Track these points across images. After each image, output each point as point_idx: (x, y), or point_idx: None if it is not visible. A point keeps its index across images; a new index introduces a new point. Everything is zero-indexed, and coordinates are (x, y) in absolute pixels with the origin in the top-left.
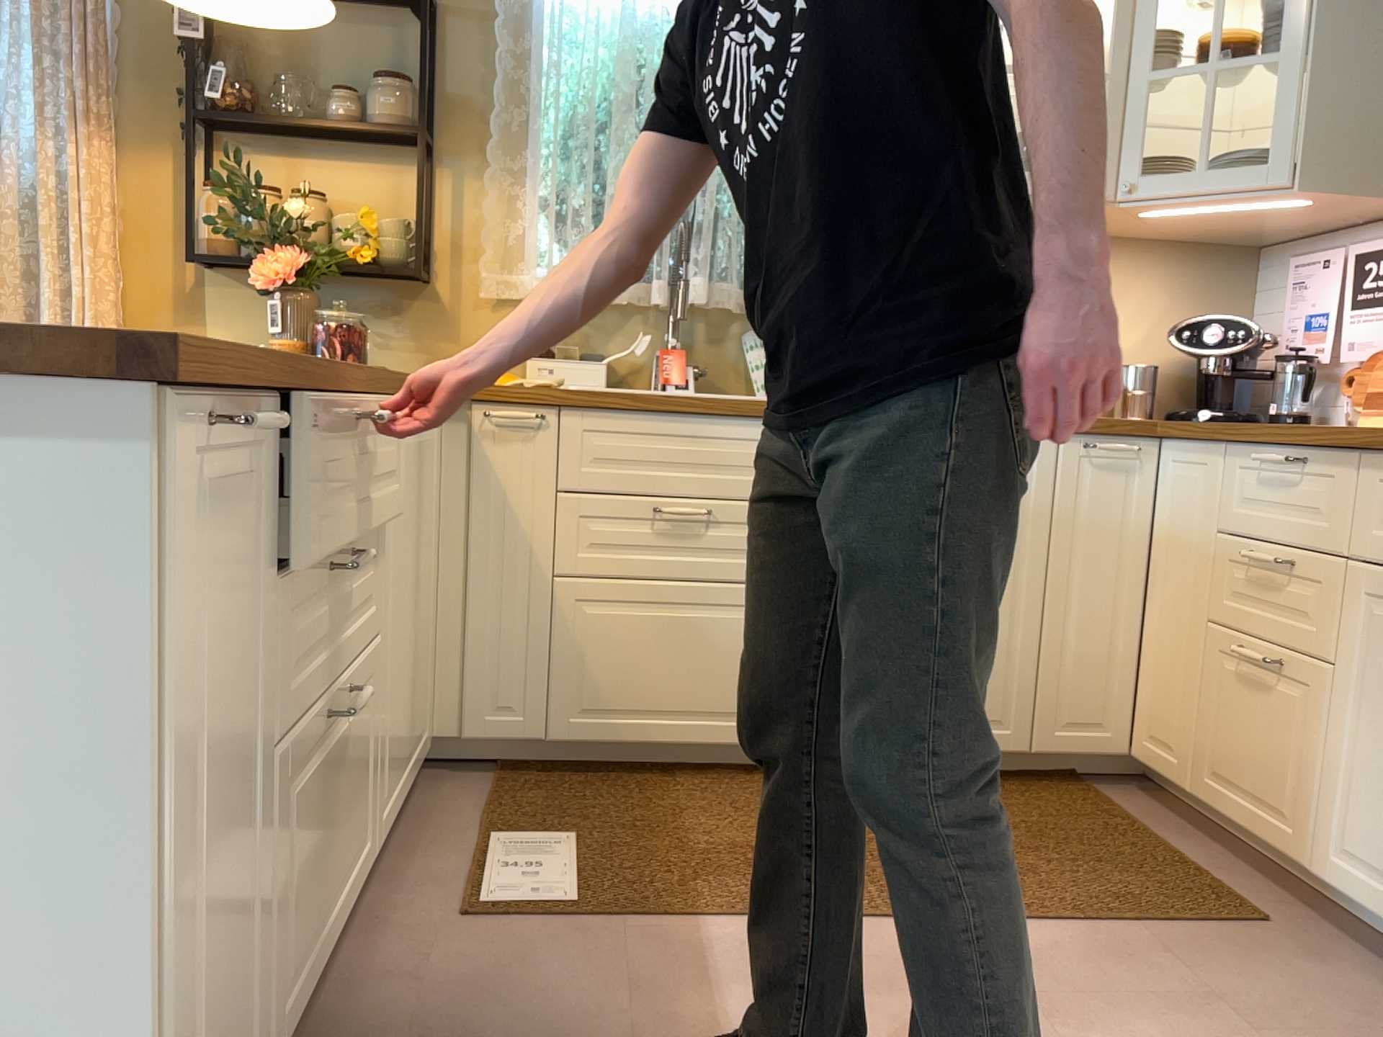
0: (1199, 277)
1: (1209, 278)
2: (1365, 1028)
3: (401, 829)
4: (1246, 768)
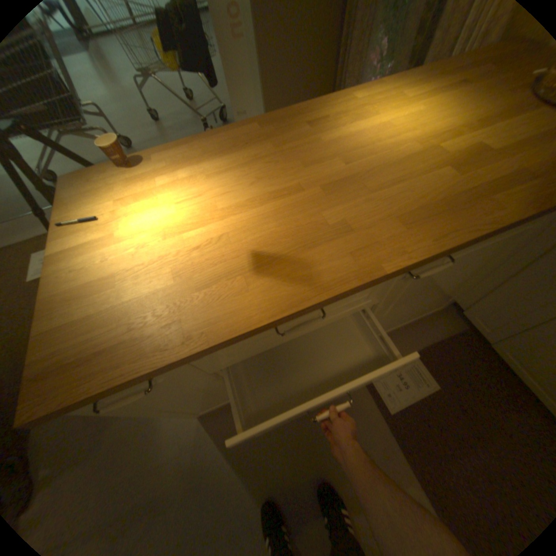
0: None
1: None
2: None
3: (403, 326)
4: None
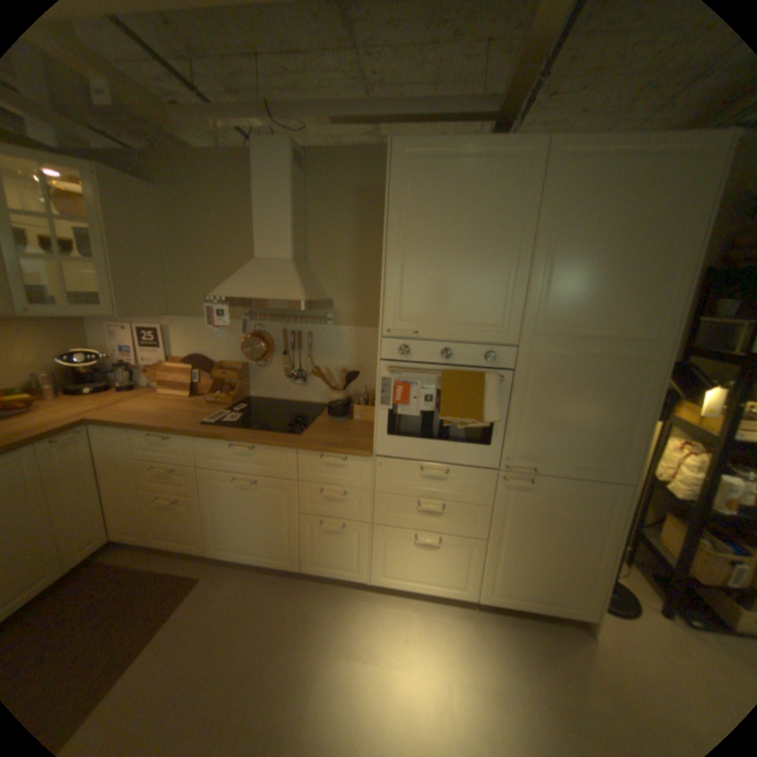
0: (56, 327)
1: (61, 326)
2: (244, 599)
3: None
4: (169, 534)
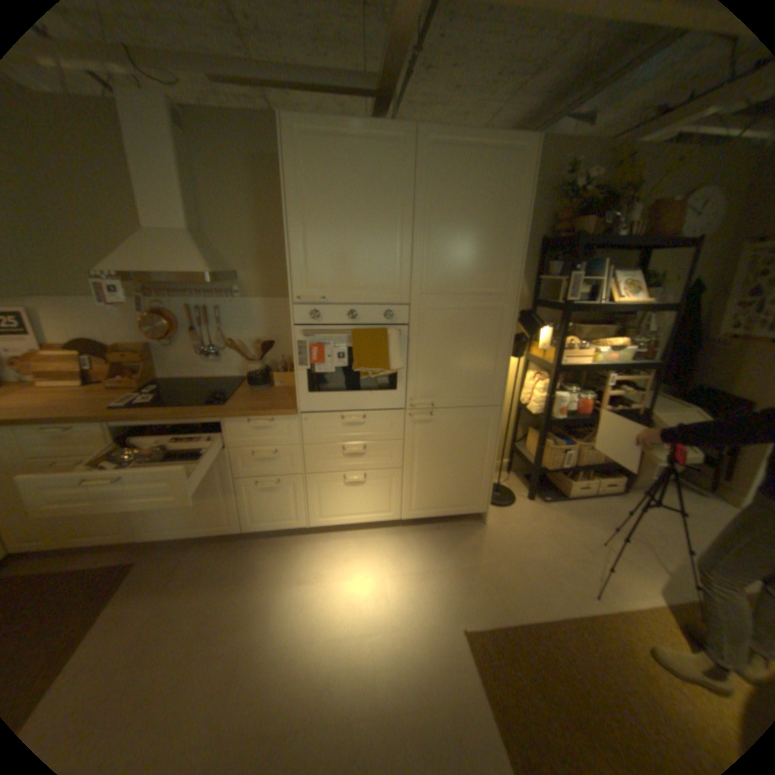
0: None
1: None
2: (187, 568)
3: None
4: (89, 529)
